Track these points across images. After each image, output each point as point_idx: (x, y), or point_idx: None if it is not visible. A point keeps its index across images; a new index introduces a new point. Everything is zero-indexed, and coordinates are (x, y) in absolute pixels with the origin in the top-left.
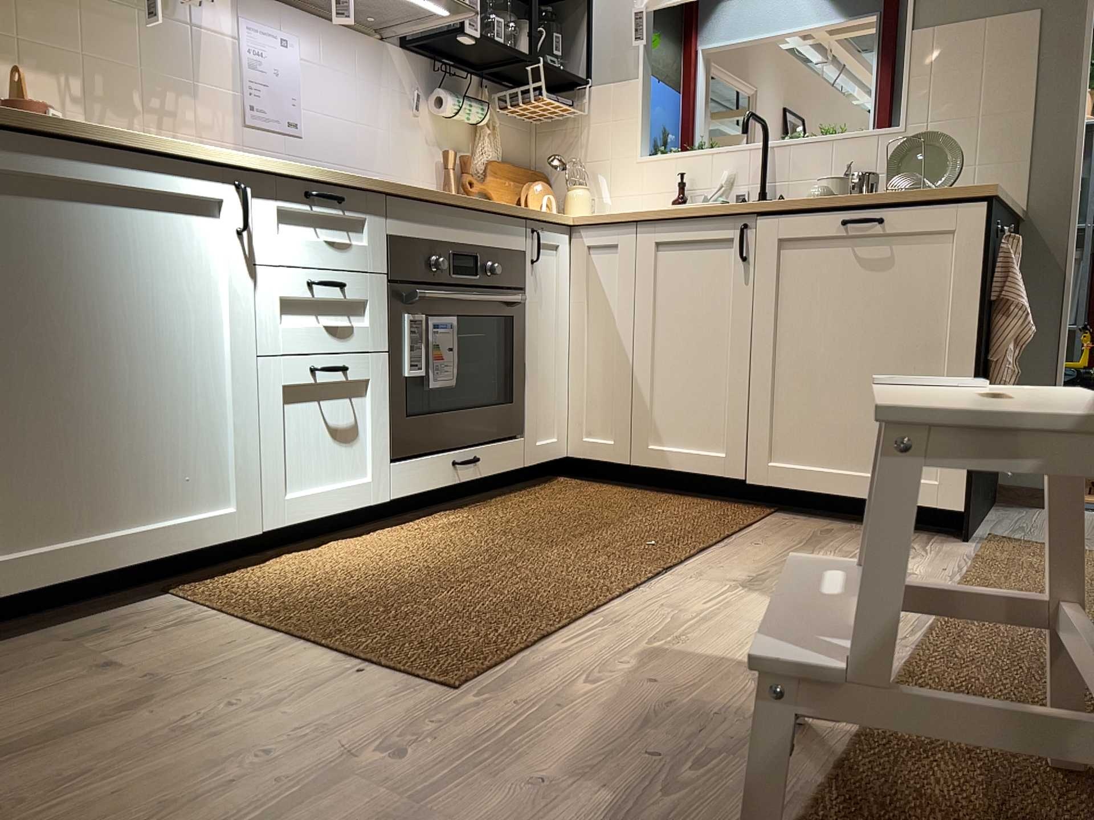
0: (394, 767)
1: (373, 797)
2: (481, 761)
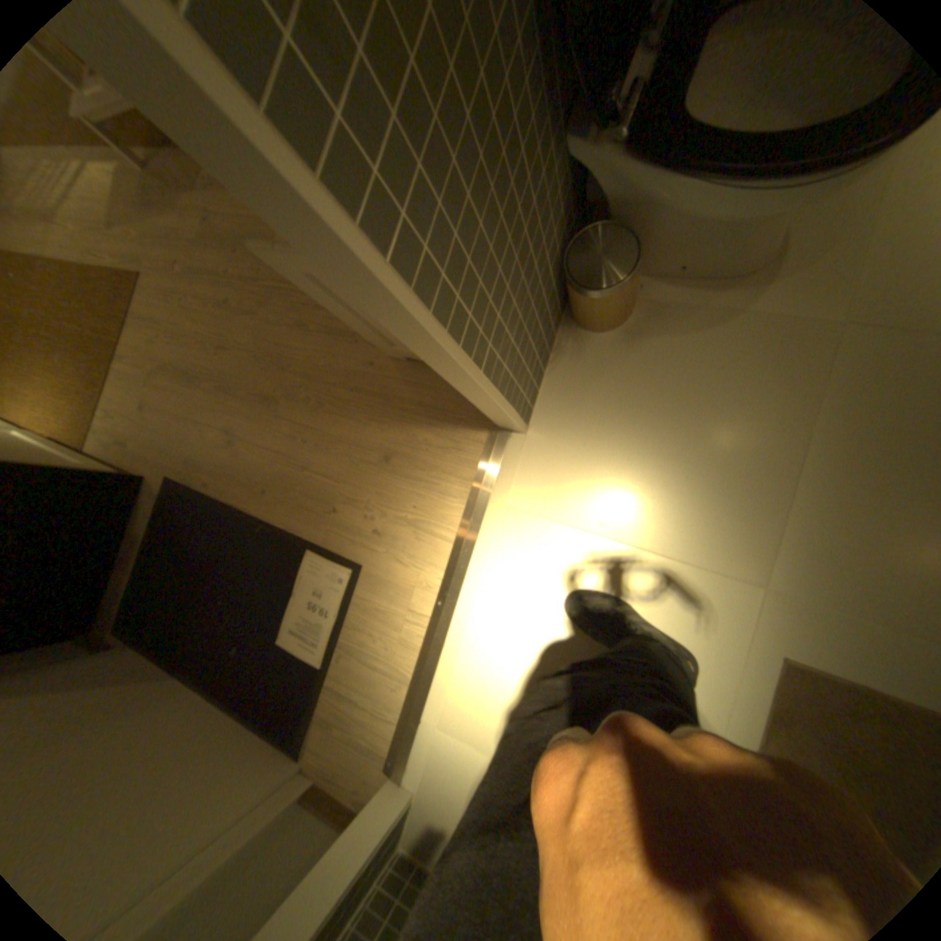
0: (178, 258)
1: (190, 254)
2: (172, 237)
